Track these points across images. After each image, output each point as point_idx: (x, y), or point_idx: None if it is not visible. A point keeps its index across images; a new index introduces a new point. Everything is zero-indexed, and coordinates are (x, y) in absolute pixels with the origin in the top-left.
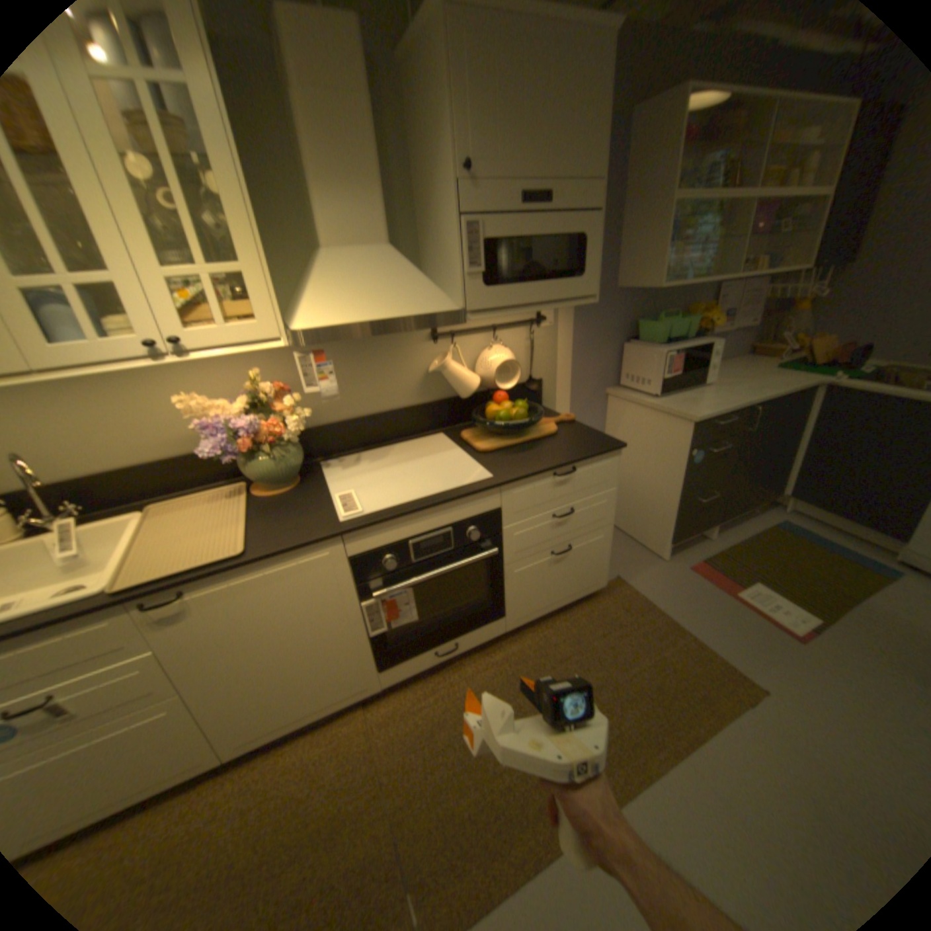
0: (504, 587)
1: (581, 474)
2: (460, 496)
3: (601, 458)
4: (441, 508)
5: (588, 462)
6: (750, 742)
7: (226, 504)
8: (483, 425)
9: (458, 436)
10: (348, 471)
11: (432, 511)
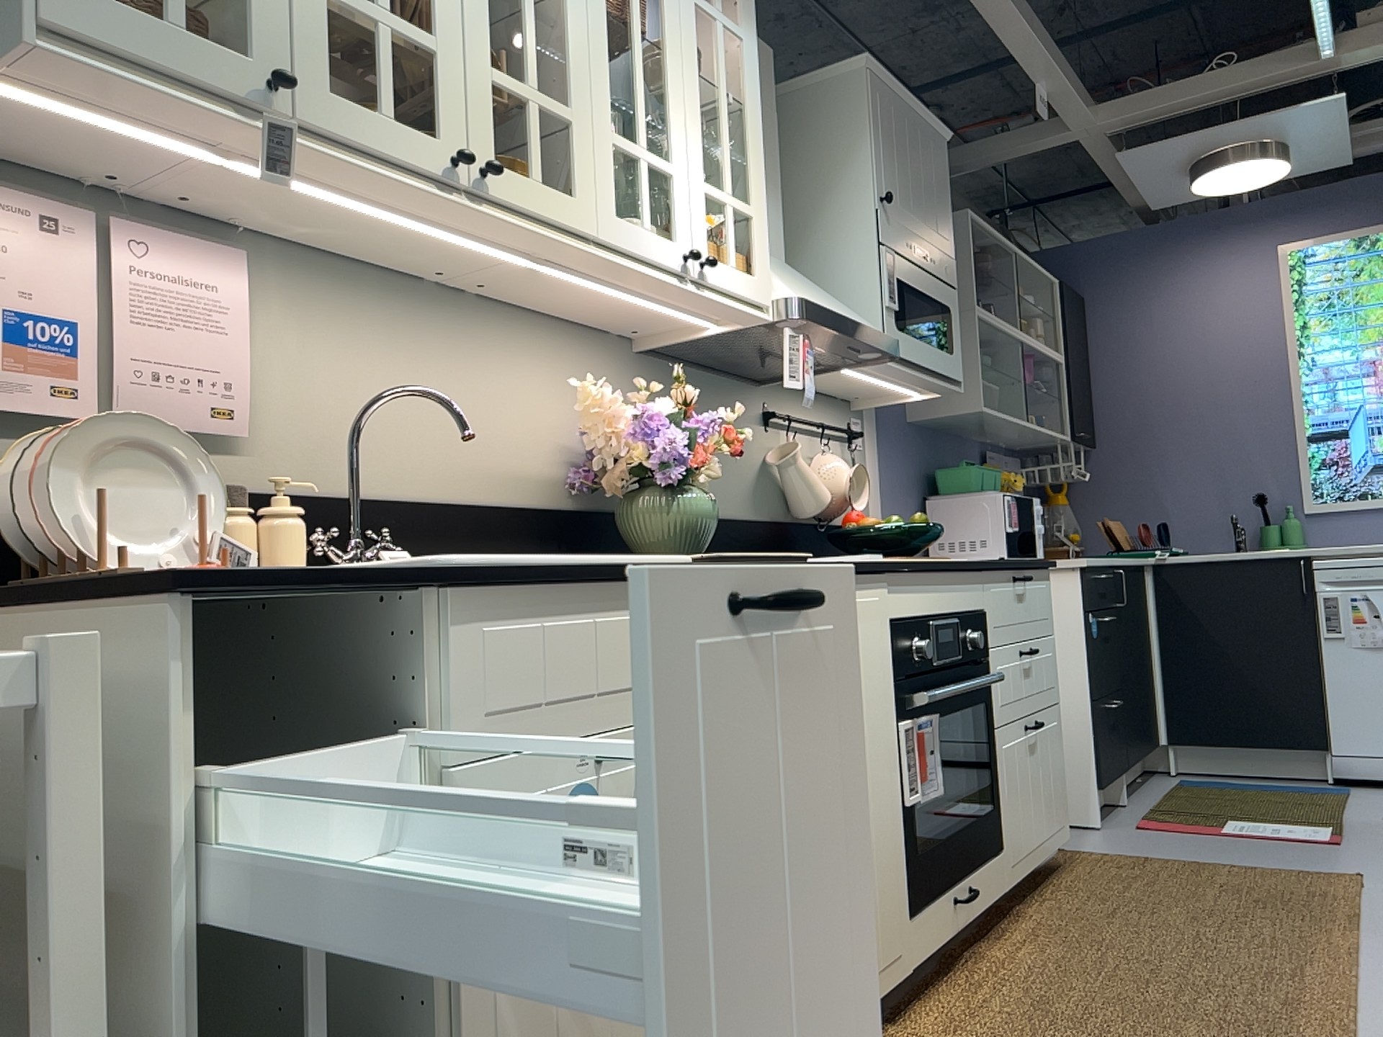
0: (999, 777)
1: (1032, 593)
2: (966, 564)
3: (1042, 575)
4: (950, 581)
5: (1035, 576)
6: None
7: None
8: (867, 544)
9: None
10: None
11: (945, 580)
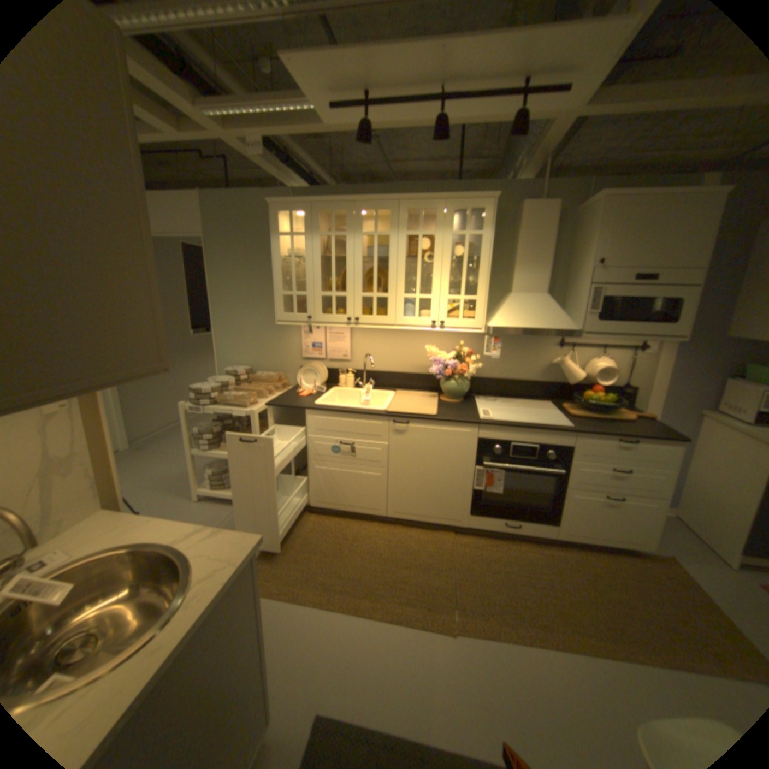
0: (565, 505)
1: (645, 449)
2: (549, 429)
3: (666, 443)
4: (536, 432)
5: (653, 442)
6: None
7: (428, 399)
8: (580, 402)
9: (560, 405)
10: (488, 404)
11: (530, 432)
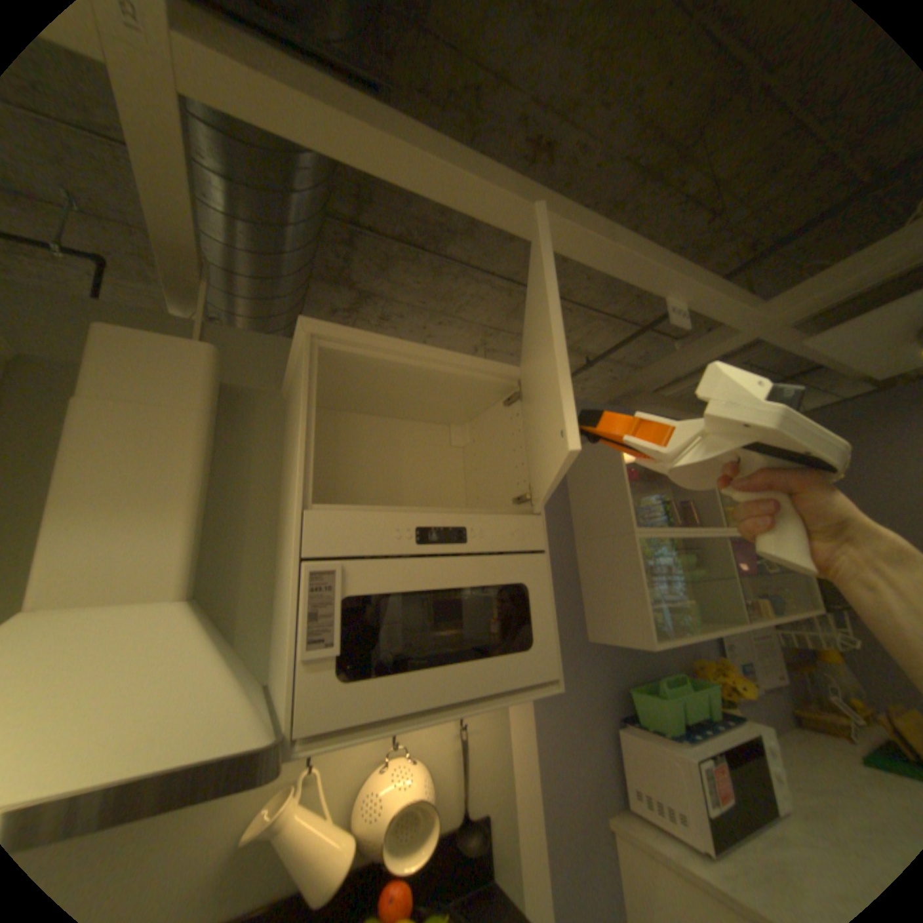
0: None
1: None
2: None
3: None
4: None
5: None
6: None
7: None
8: None
9: None
10: None
11: None
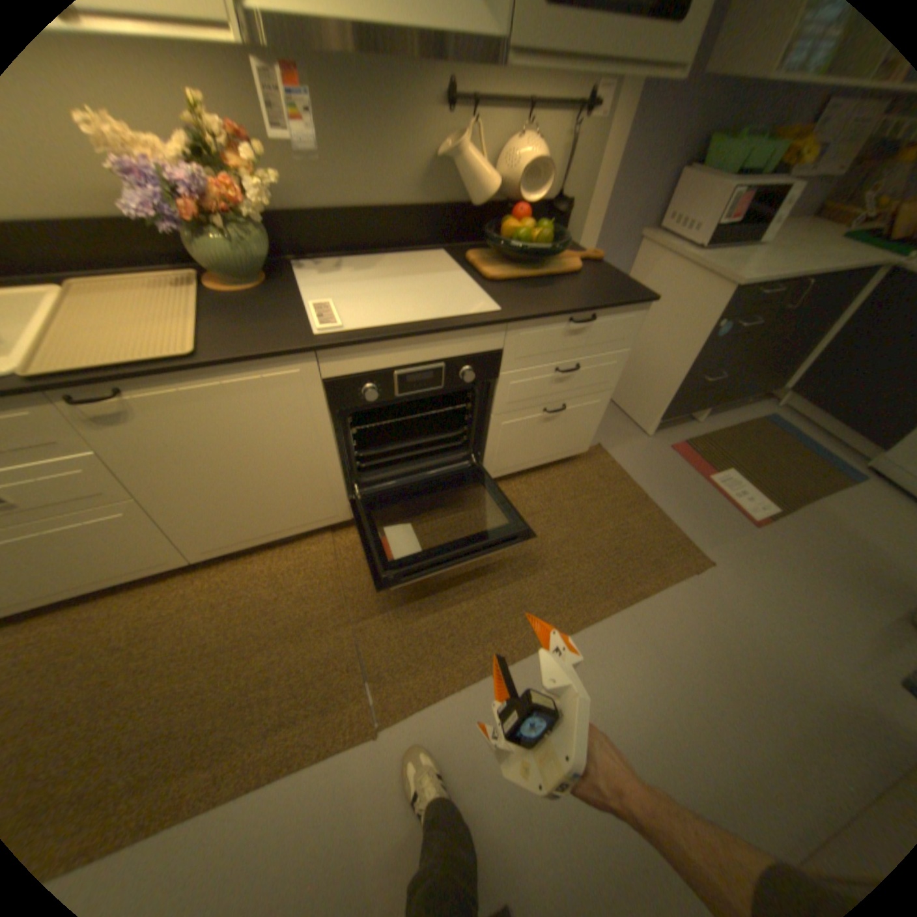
0: (488, 438)
1: (600, 325)
2: (460, 327)
3: (628, 309)
4: (436, 339)
5: (612, 312)
6: (688, 601)
7: (171, 294)
8: (496, 245)
9: (463, 256)
10: (326, 278)
11: (425, 340)
